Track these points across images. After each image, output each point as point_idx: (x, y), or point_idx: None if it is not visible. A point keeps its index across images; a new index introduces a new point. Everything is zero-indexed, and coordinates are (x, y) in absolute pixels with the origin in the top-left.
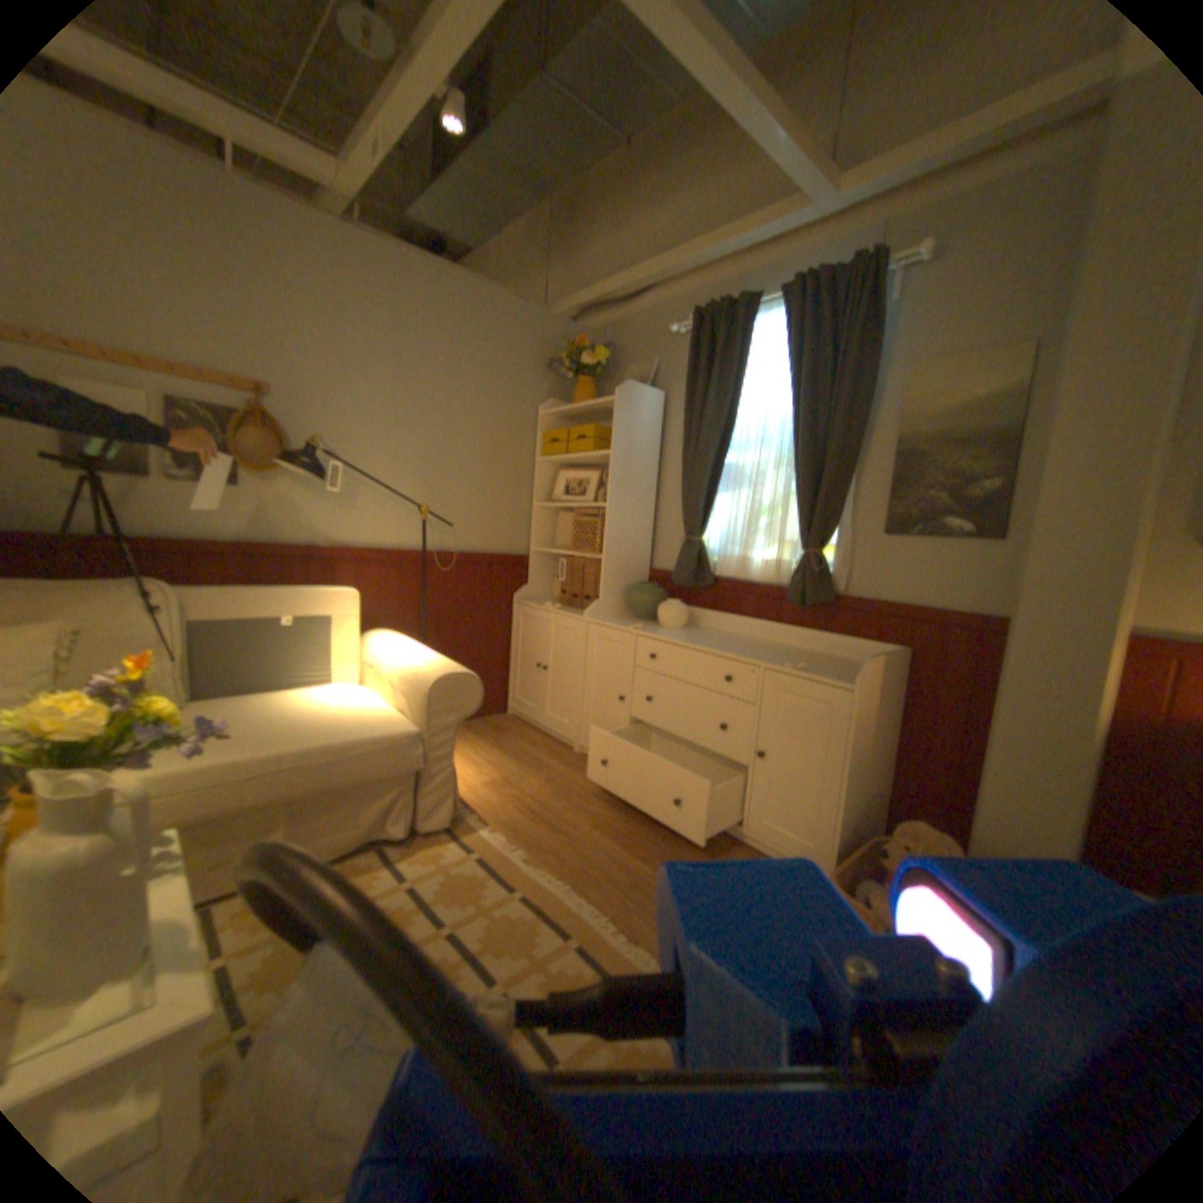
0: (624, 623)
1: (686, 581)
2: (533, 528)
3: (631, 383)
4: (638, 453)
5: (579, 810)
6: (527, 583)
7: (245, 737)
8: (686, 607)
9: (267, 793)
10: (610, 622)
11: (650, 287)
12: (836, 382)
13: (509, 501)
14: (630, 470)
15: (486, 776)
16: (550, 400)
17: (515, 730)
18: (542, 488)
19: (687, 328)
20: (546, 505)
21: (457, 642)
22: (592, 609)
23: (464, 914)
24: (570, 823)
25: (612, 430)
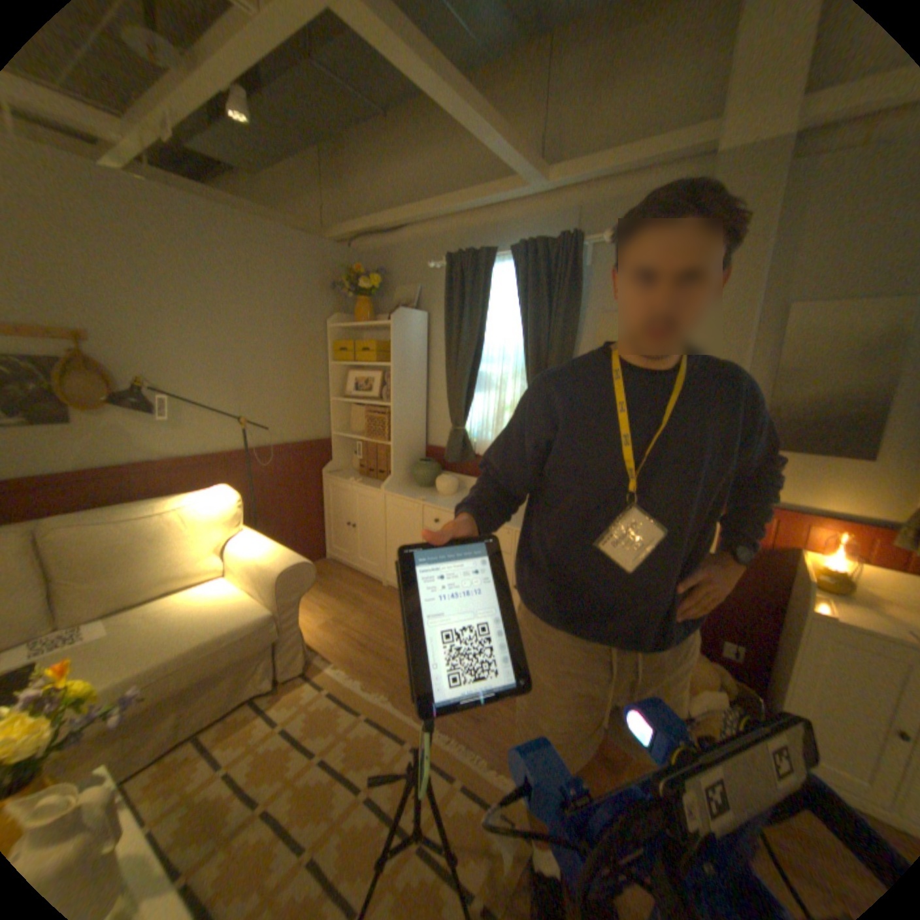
0: (412, 493)
1: (455, 459)
2: (332, 418)
3: (401, 311)
4: (411, 362)
5: (395, 636)
6: (332, 460)
7: (130, 652)
8: (456, 478)
9: (159, 695)
10: (402, 494)
11: (408, 224)
12: (550, 322)
13: (310, 399)
14: (406, 377)
15: (321, 619)
16: (335, 316)
17: (336, 573)
18: (336, 386)
19: (441, 266)
20: (340, 398)
21: (281, 515)
22: (387, 484)
23: (328, 742)
24: (389, 649)
25: (389, 343)
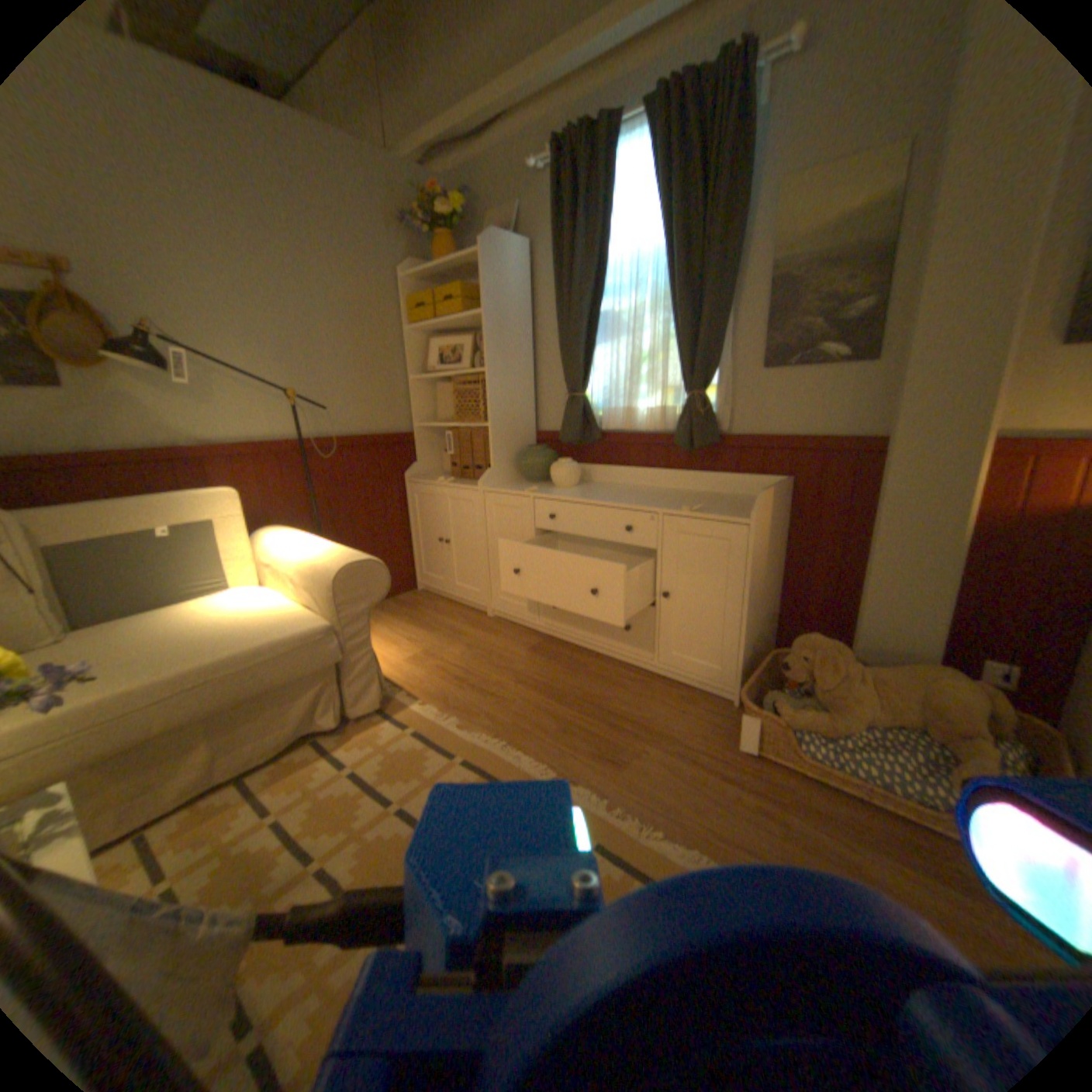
0: (519, 488)
1: (575, 438)
2: (413, 403)
3: (492, 230)
4: (510, 309)
5: (502, 669)
6: (416, 460)
7: (138, 661)
8: (577, 464)
9: (177, 714)
10: (506, 488)
11: (498, 116)
12: (707, 208)
13: (383, 376)
14: (504, 329)
15: (408, 651)
16: (408, 260)
17: (429, 603)
18: (415, 359)
19: (545, 161)
20: (422, 377)
21: (355, 528)
22: (486, 478)
23: (409, 787)
24: (495, 682)
25: (479, 287)
